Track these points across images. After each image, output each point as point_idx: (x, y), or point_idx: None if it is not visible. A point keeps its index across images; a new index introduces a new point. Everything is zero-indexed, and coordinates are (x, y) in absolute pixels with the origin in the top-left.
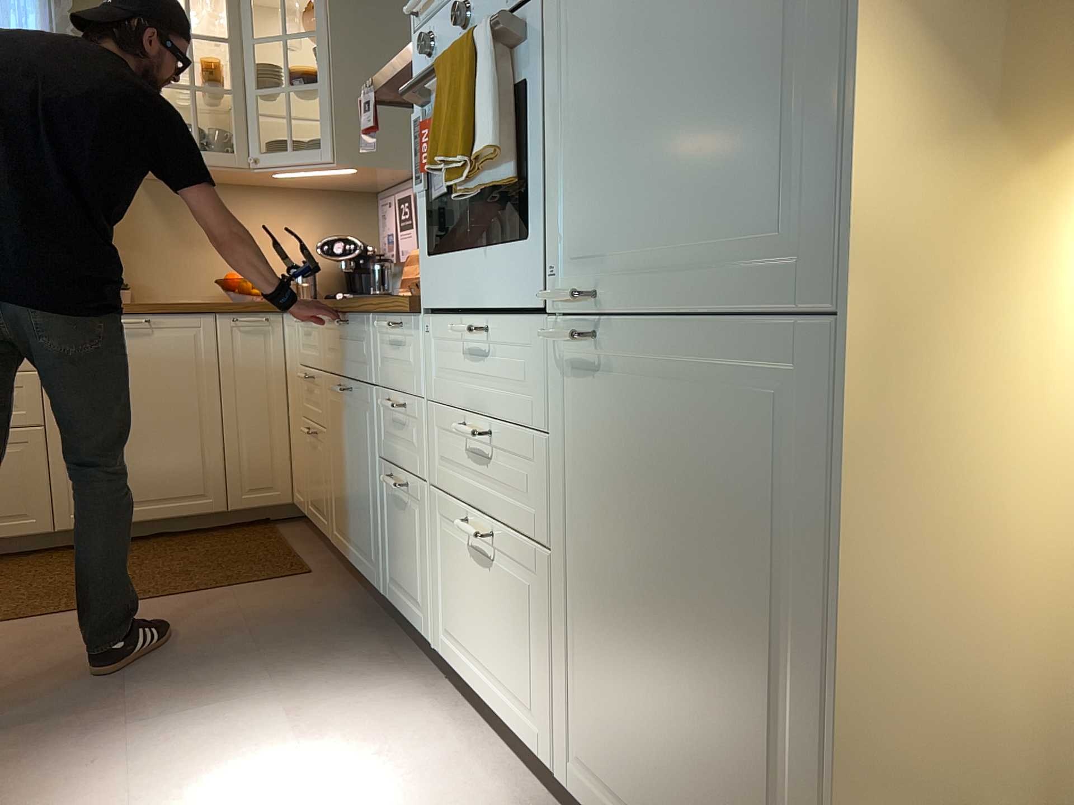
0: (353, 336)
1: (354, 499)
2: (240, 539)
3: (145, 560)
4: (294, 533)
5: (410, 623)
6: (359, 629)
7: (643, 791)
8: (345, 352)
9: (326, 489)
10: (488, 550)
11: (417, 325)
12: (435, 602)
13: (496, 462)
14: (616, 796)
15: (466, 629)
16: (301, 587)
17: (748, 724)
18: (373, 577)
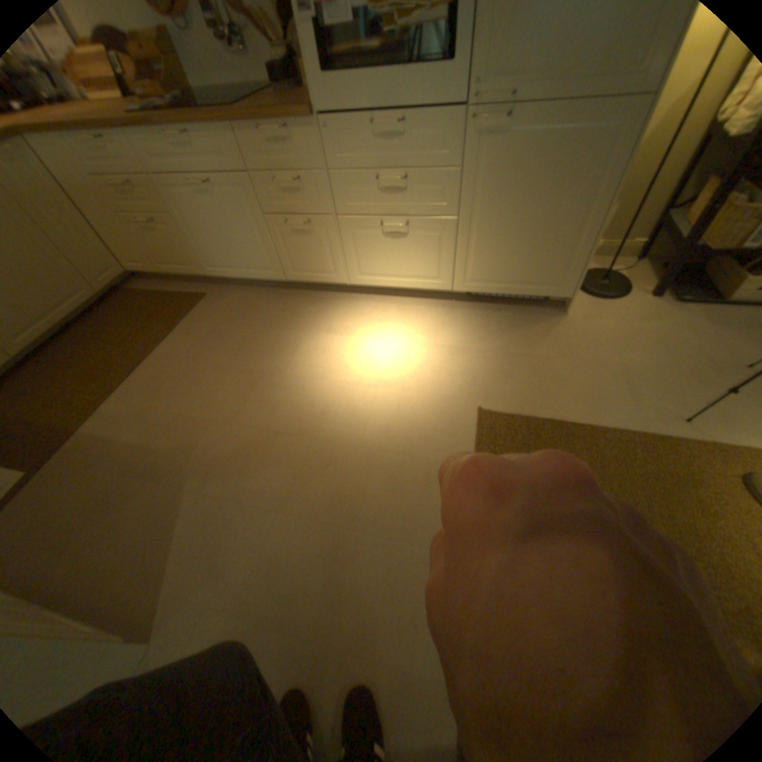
0: (196, 141)
1: (231, 244)
2: (124, 303)
3: (94, 339)
4: (145, 286)
5: (318, 282)
6: (281, 299)
7: (503, 271)
8: (183, 154)
9: (181, 250)
10: (406, 227)
11: (305, 123)
12: (346, 264)
13: (405, 187)
14: (487, 279)
15: (378, 266)
16: (214, 301)
17: (562, 232)
18: (269, 275)
